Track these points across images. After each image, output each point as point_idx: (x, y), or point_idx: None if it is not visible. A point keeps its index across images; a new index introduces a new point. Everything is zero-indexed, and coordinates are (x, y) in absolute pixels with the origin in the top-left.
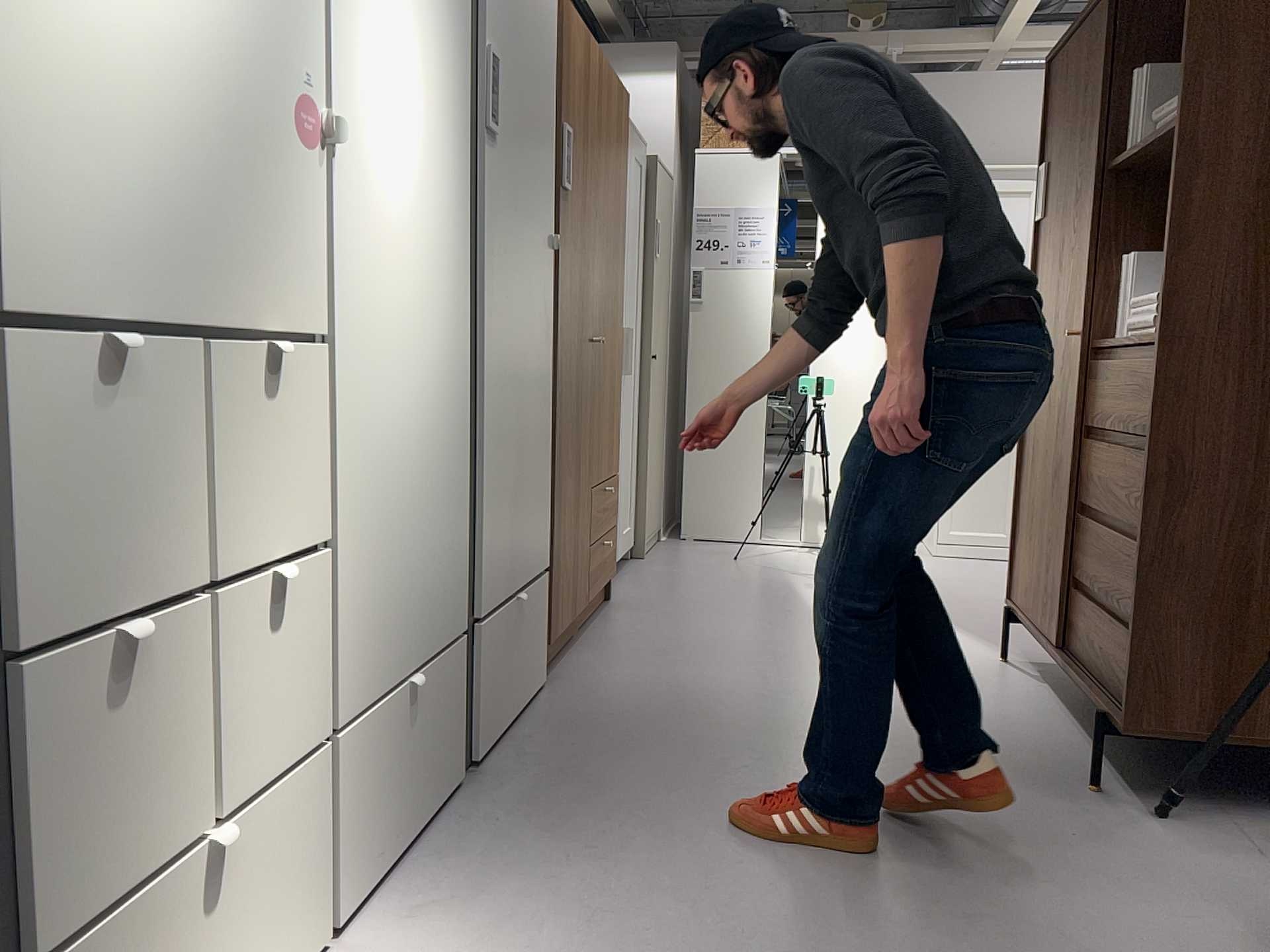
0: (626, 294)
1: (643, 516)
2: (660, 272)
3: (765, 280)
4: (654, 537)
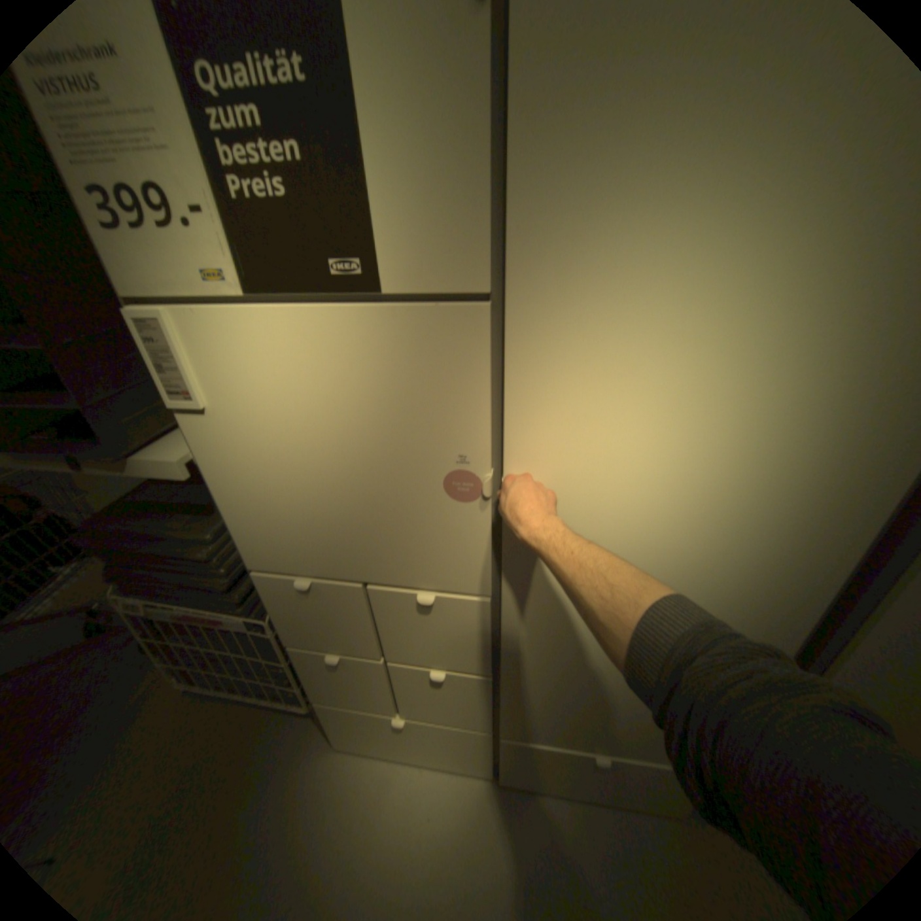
0: None
1: None
2: None
3: None
4: None
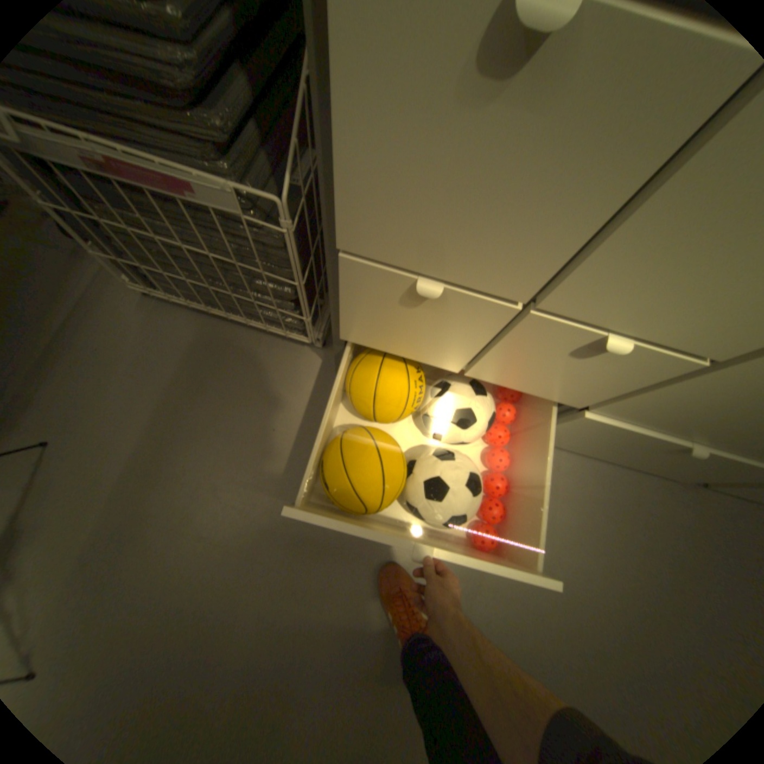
0: None
1: None
2: None
3: None
4: None
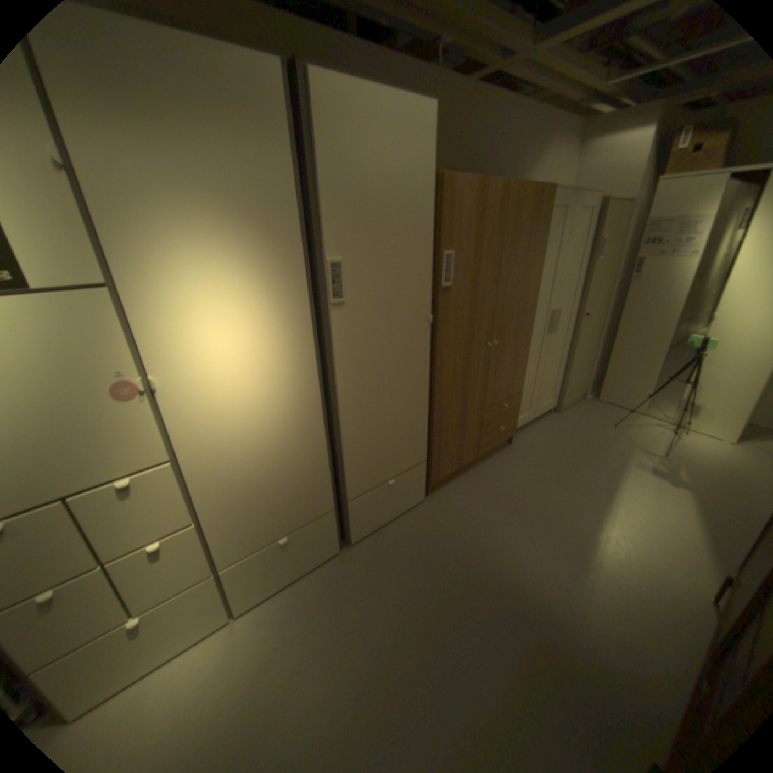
0: (560, 291)
1: (564, 394)
2: (605, 265)
3: (691, 265)
4: (577, 399)
